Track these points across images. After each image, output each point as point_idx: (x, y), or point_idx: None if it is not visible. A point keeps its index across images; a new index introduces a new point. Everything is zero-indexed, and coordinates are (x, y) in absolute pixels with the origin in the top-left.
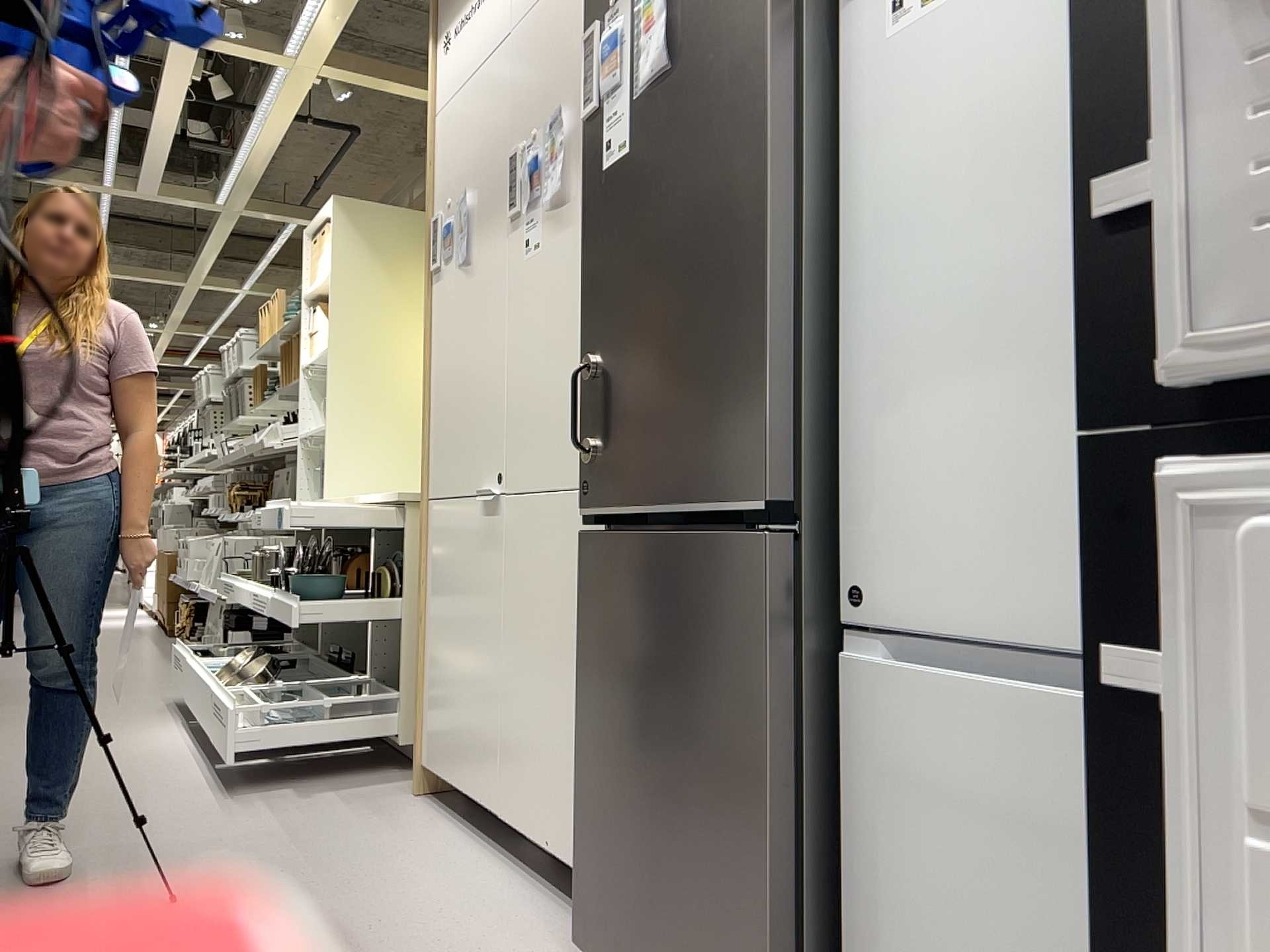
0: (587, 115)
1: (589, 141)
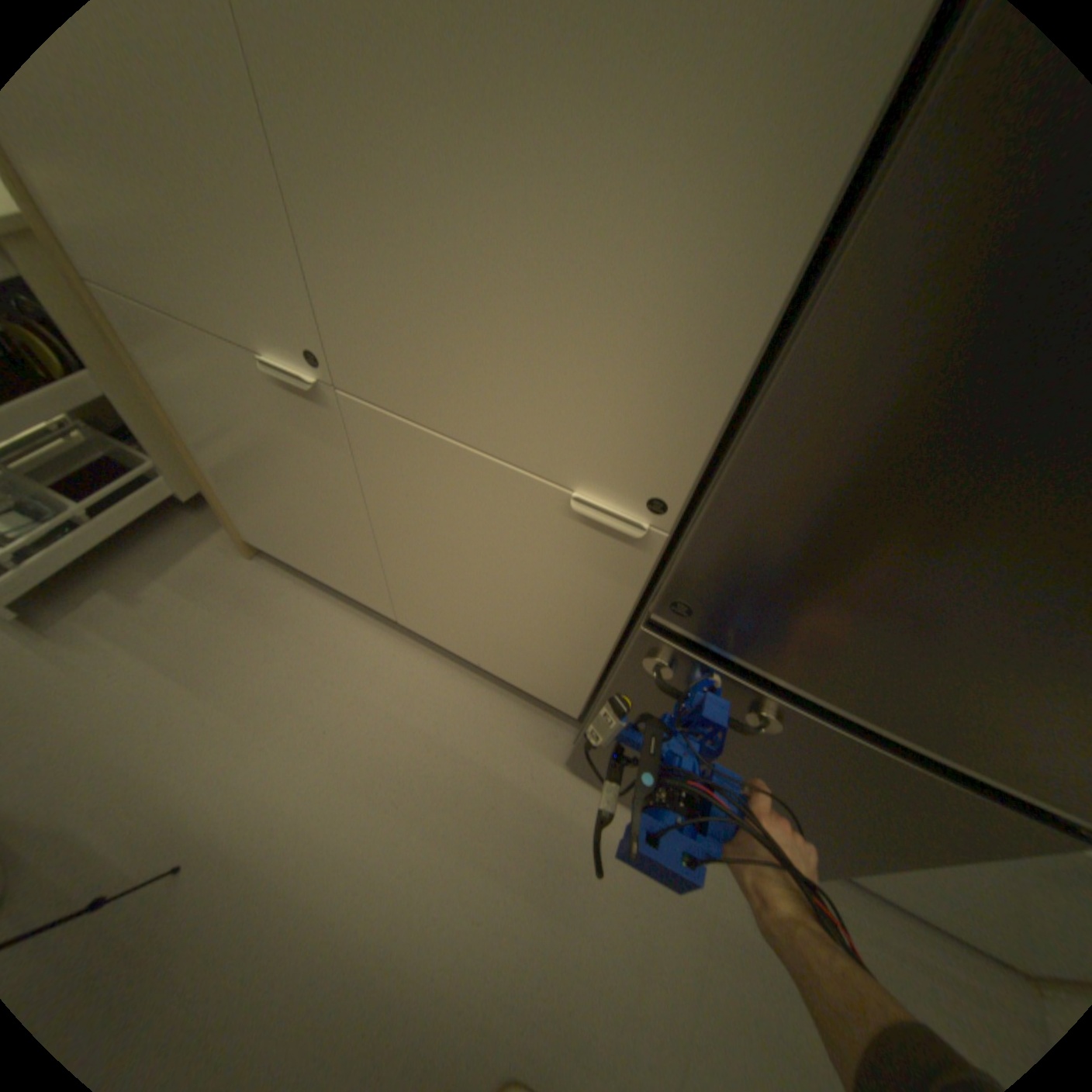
0: None
1: None
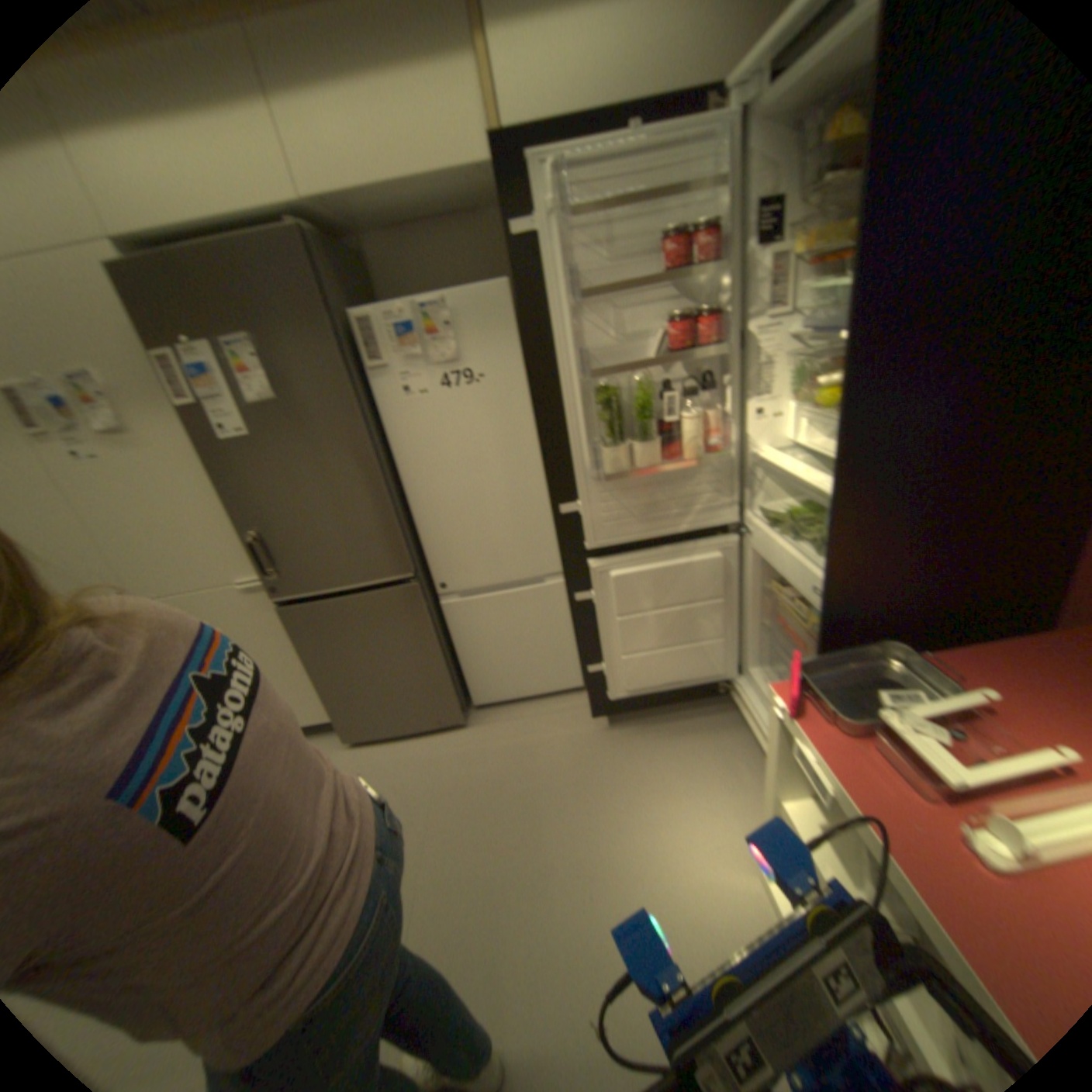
0: (175, 403)
1: (183, 418)
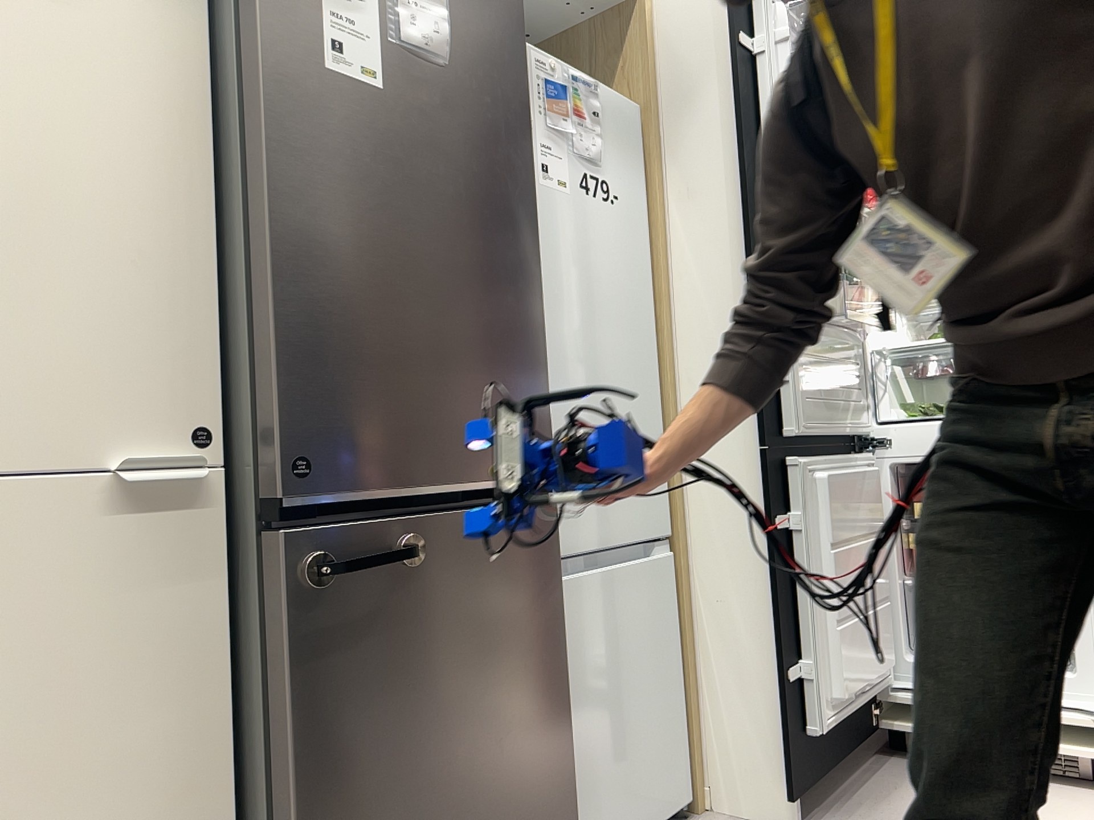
0: None
1: None
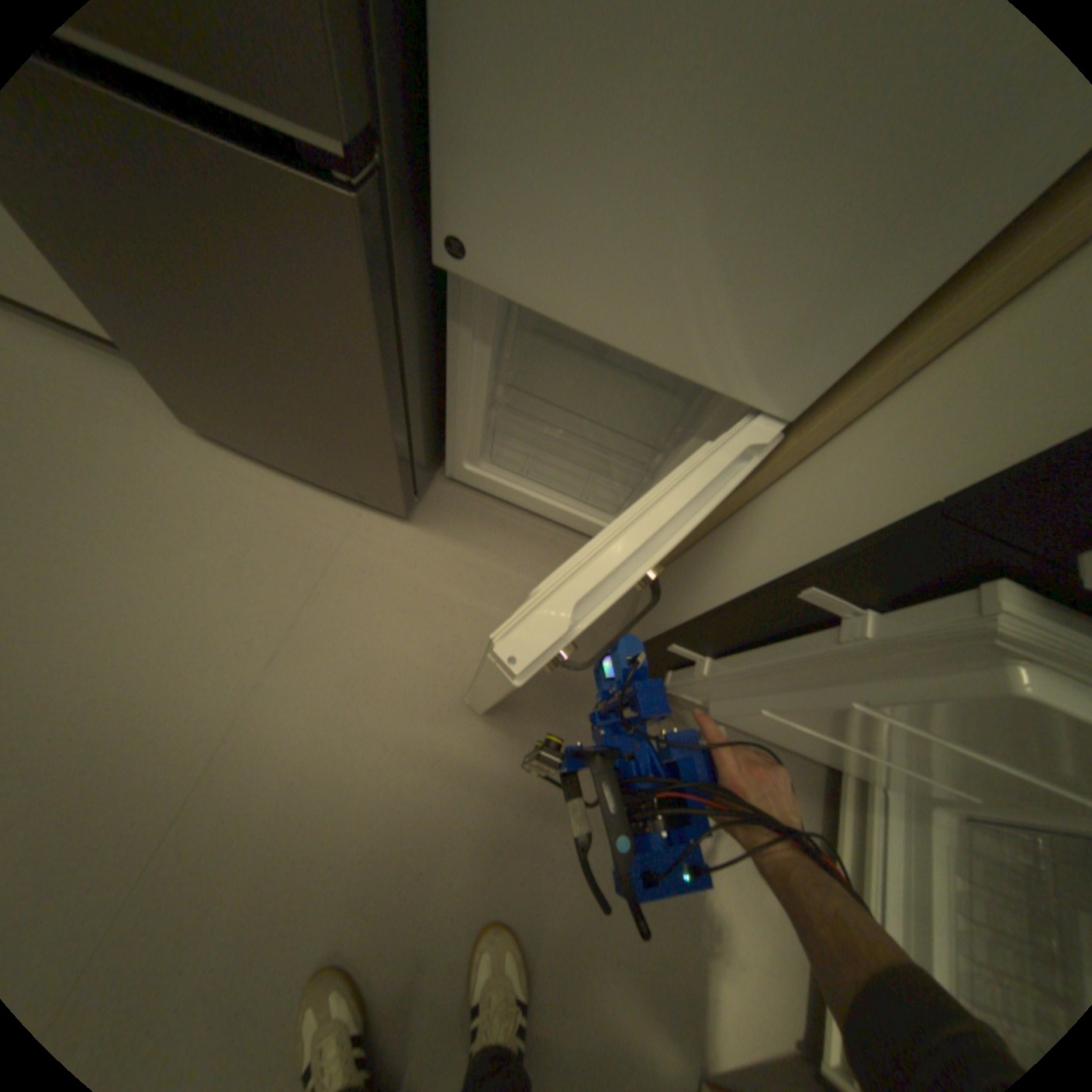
0: None
1: None
